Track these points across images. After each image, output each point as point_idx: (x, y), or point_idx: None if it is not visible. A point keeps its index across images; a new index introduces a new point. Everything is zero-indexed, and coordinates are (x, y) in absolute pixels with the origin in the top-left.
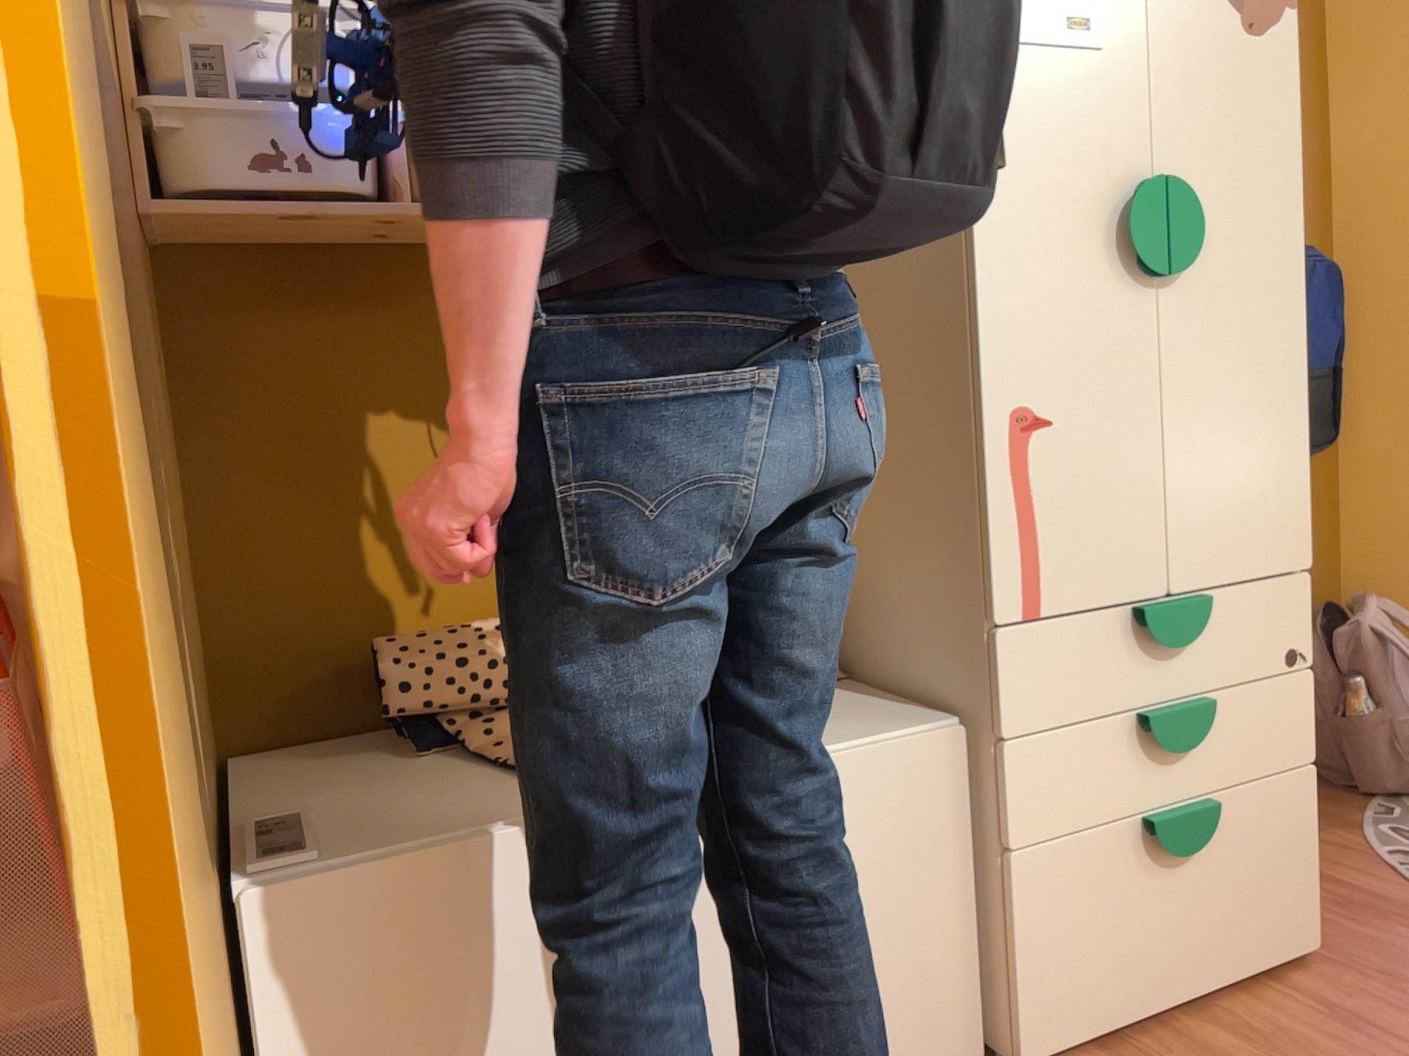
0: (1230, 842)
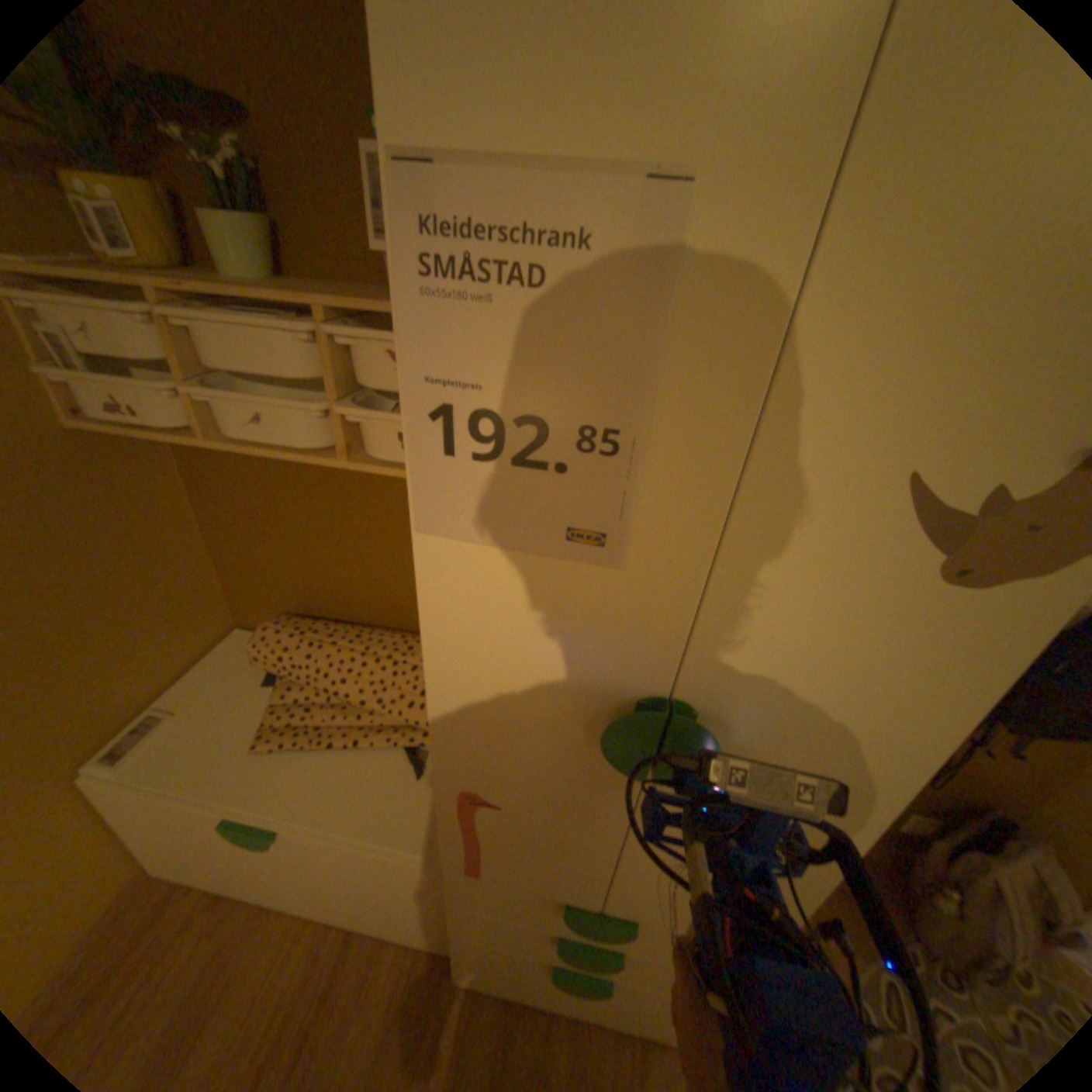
0: (627, 998)
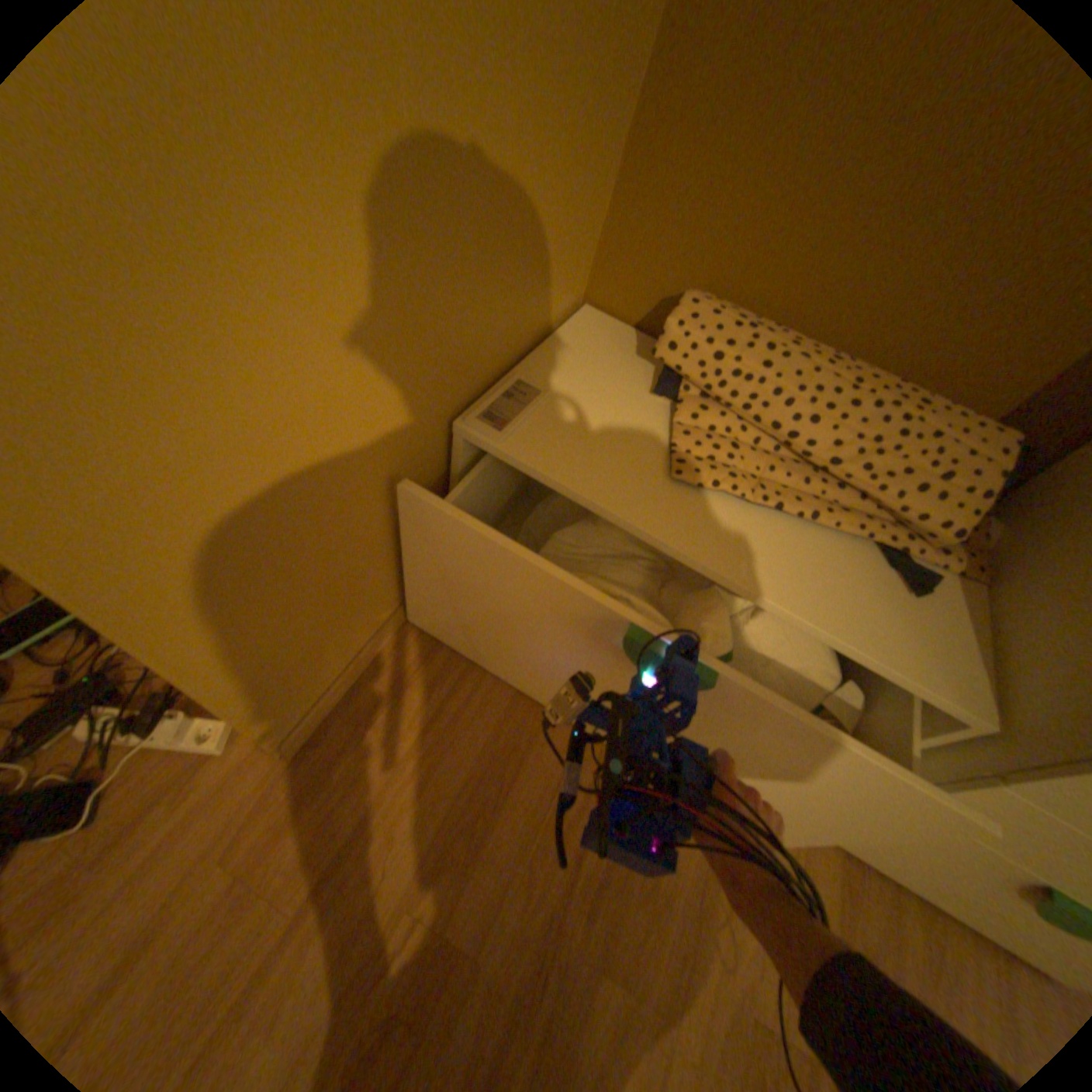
0: None
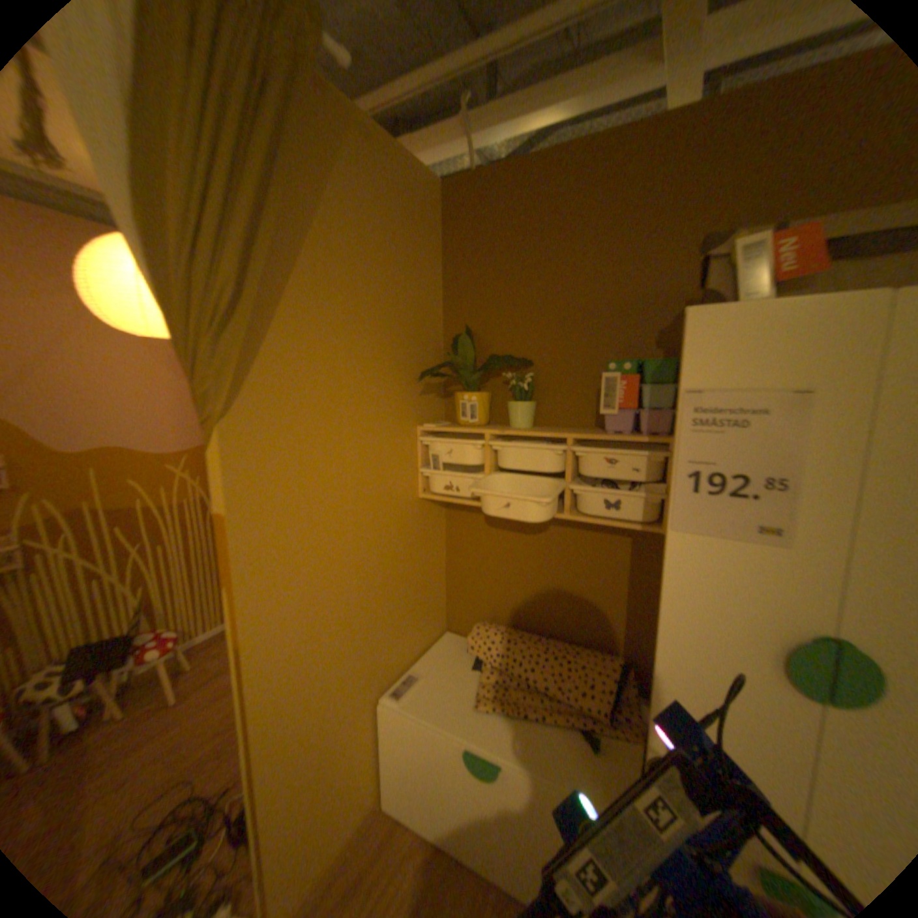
0: None
